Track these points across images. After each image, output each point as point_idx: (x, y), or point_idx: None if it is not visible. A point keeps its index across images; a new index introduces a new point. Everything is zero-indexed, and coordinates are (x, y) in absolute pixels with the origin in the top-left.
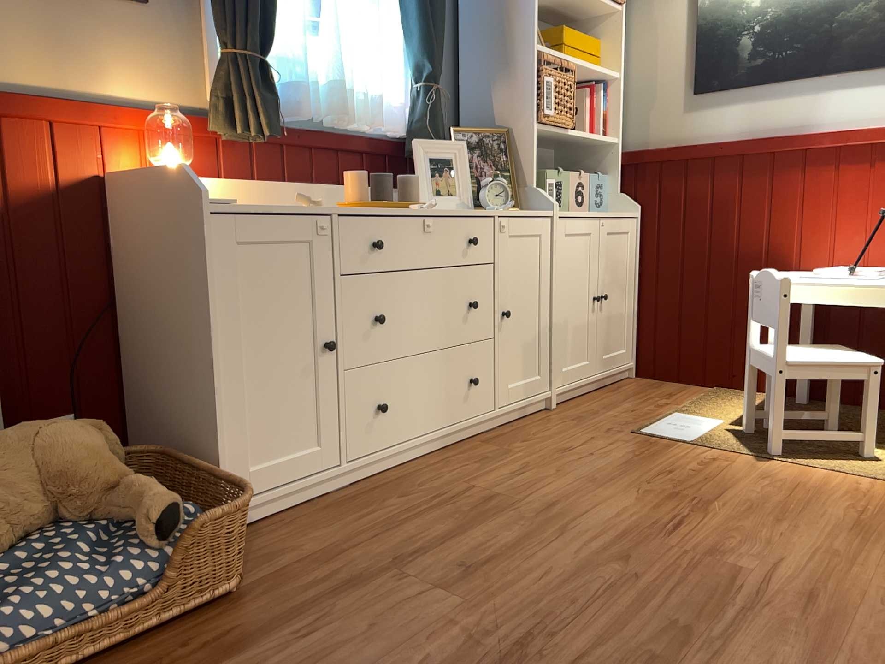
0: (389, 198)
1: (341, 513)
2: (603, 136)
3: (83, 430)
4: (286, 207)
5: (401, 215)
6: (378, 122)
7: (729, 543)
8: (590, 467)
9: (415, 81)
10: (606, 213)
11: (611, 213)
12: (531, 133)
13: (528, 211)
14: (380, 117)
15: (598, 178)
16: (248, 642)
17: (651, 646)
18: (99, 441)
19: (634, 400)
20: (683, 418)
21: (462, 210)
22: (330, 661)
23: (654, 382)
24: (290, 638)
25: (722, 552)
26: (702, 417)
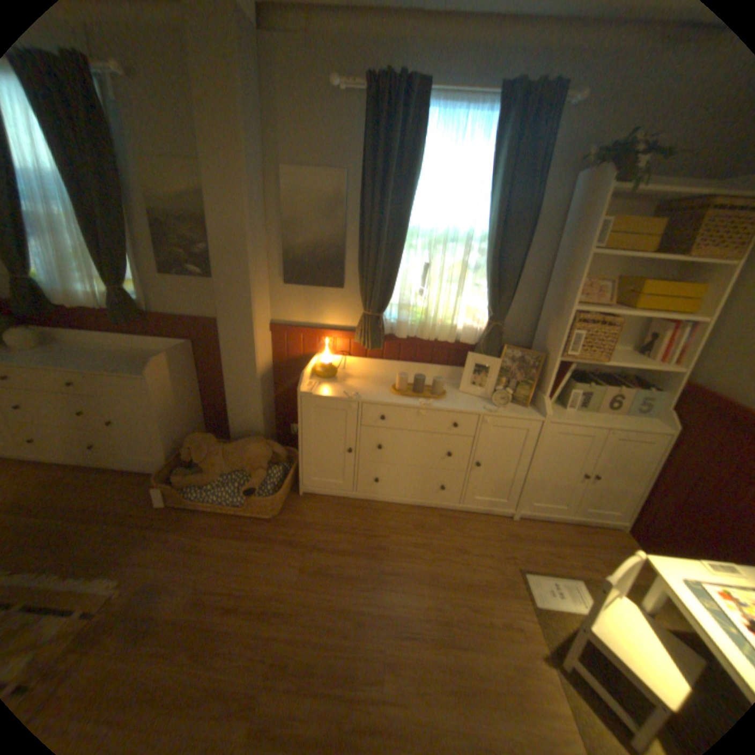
0: (419, 390)
1: (336, 512)
2: (676, 363)
3: (260, 448)
4: (343, 394)
5: (403, 407)
6: (448, 341)
7: (406, 673)
8: (449, 573)
9: (487, 317)
10: (628, 426)
11: (637, 427)
12: (554, 364)
13: (526, 413)
14: (463, 333)
15: (662, 391)
16: (249, 540)
17: (294, 664)
18: (263, 453)
19: (579, 552)
20: (577, 592)
21: (456, 407)
22: (247, 565)
23: (633, 550)
24: (254, 548)
25: (394, 672)
26: (592, 603)
